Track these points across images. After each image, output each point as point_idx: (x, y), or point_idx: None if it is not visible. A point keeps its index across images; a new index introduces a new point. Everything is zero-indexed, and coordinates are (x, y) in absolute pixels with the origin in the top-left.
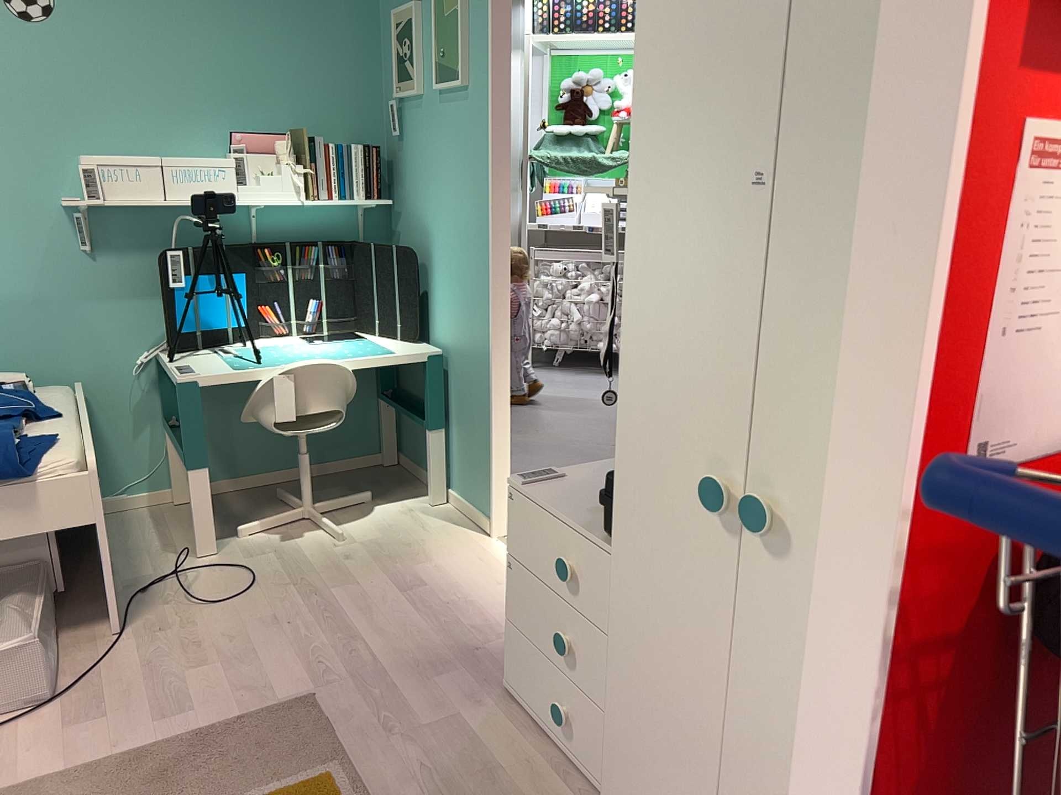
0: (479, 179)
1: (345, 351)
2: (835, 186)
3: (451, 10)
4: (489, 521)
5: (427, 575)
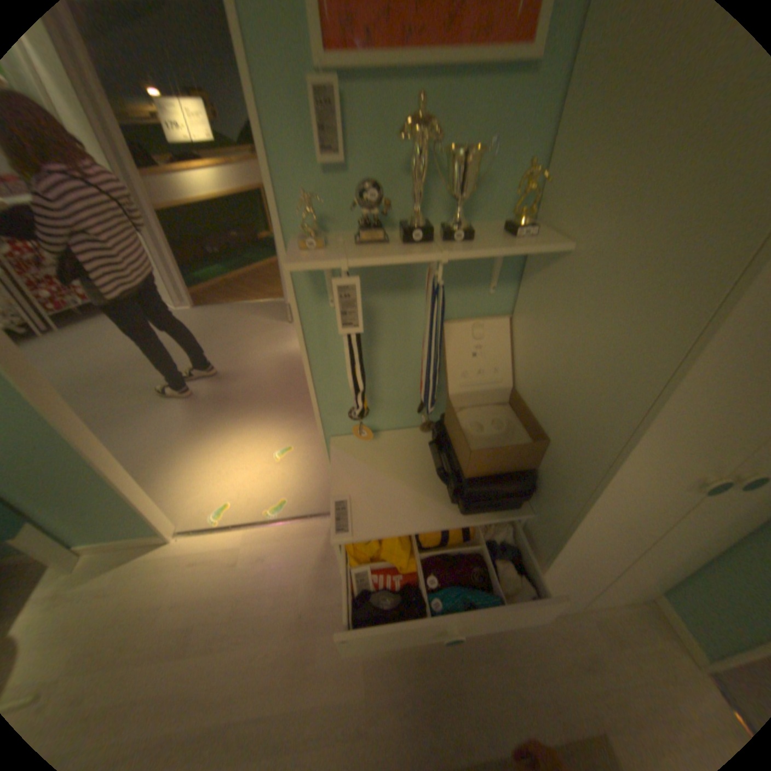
0: None
1: None
2: None
3: None
4: (156, 537)
5: (176, 621)
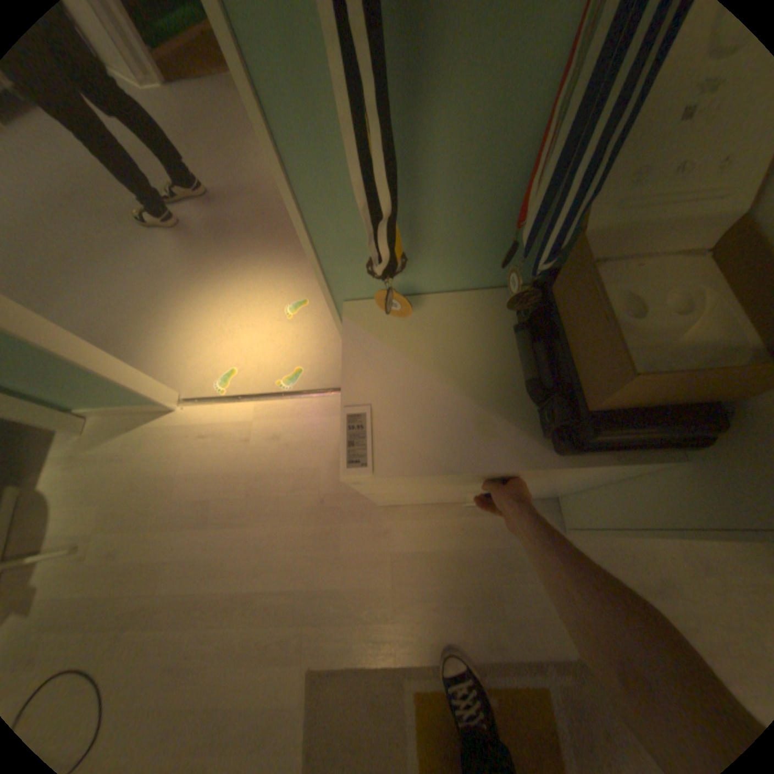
0: None
1: None
2: None
3: None
4: (157, 406)
5: (192, 494)
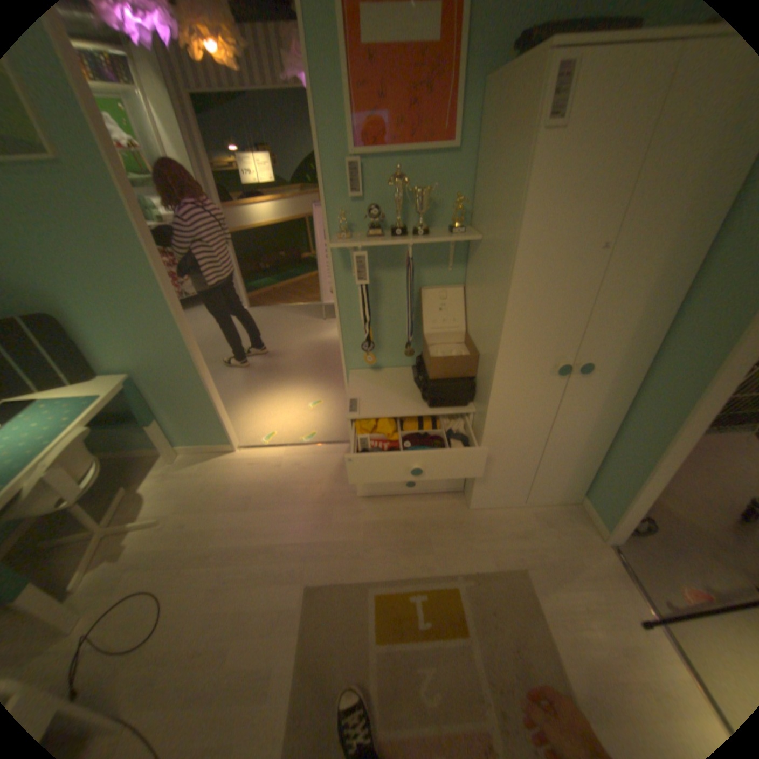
0: (121, 244)
1: (53, 419)
2: (642, 249)
3: None
4: (228, 445)
5: (241, 493)
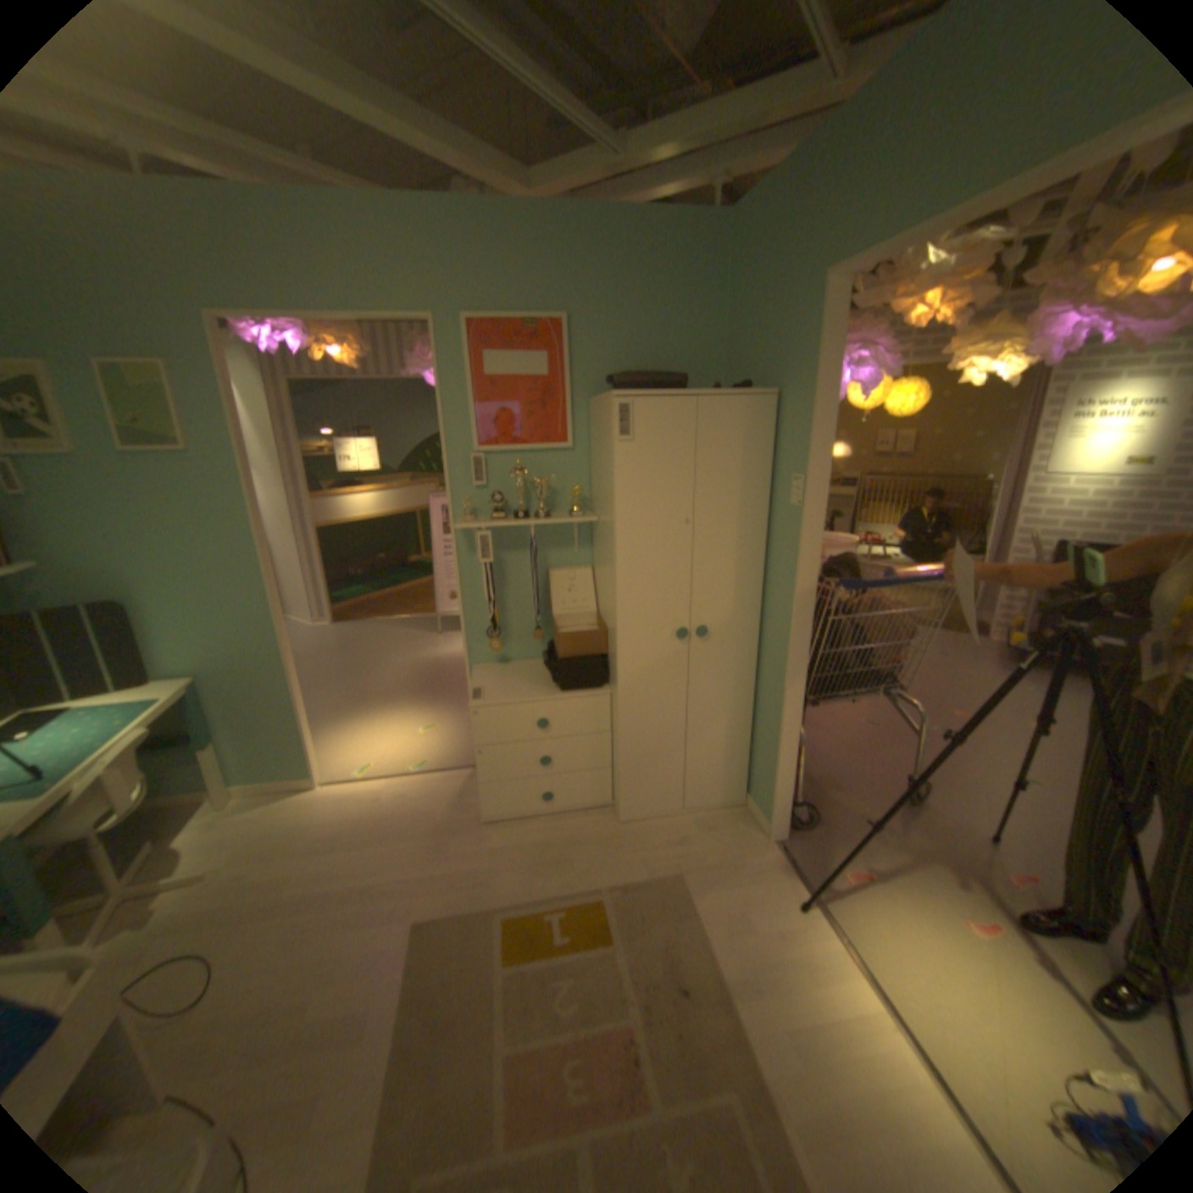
0: (227, 528)
1: (99, 726)
2: (715, 526)
3: (146, 383)
4: (306, 781)
5: (324, 835)
